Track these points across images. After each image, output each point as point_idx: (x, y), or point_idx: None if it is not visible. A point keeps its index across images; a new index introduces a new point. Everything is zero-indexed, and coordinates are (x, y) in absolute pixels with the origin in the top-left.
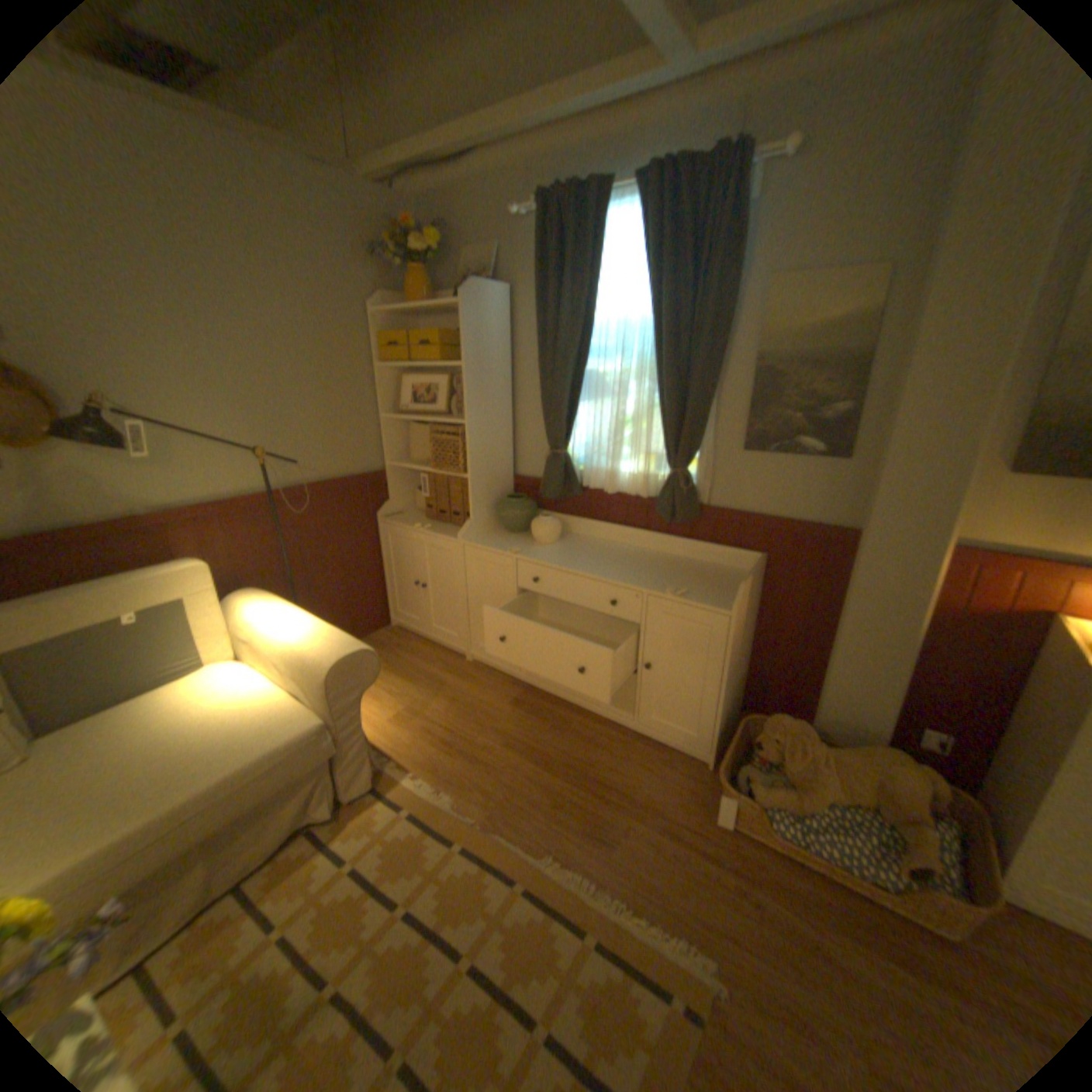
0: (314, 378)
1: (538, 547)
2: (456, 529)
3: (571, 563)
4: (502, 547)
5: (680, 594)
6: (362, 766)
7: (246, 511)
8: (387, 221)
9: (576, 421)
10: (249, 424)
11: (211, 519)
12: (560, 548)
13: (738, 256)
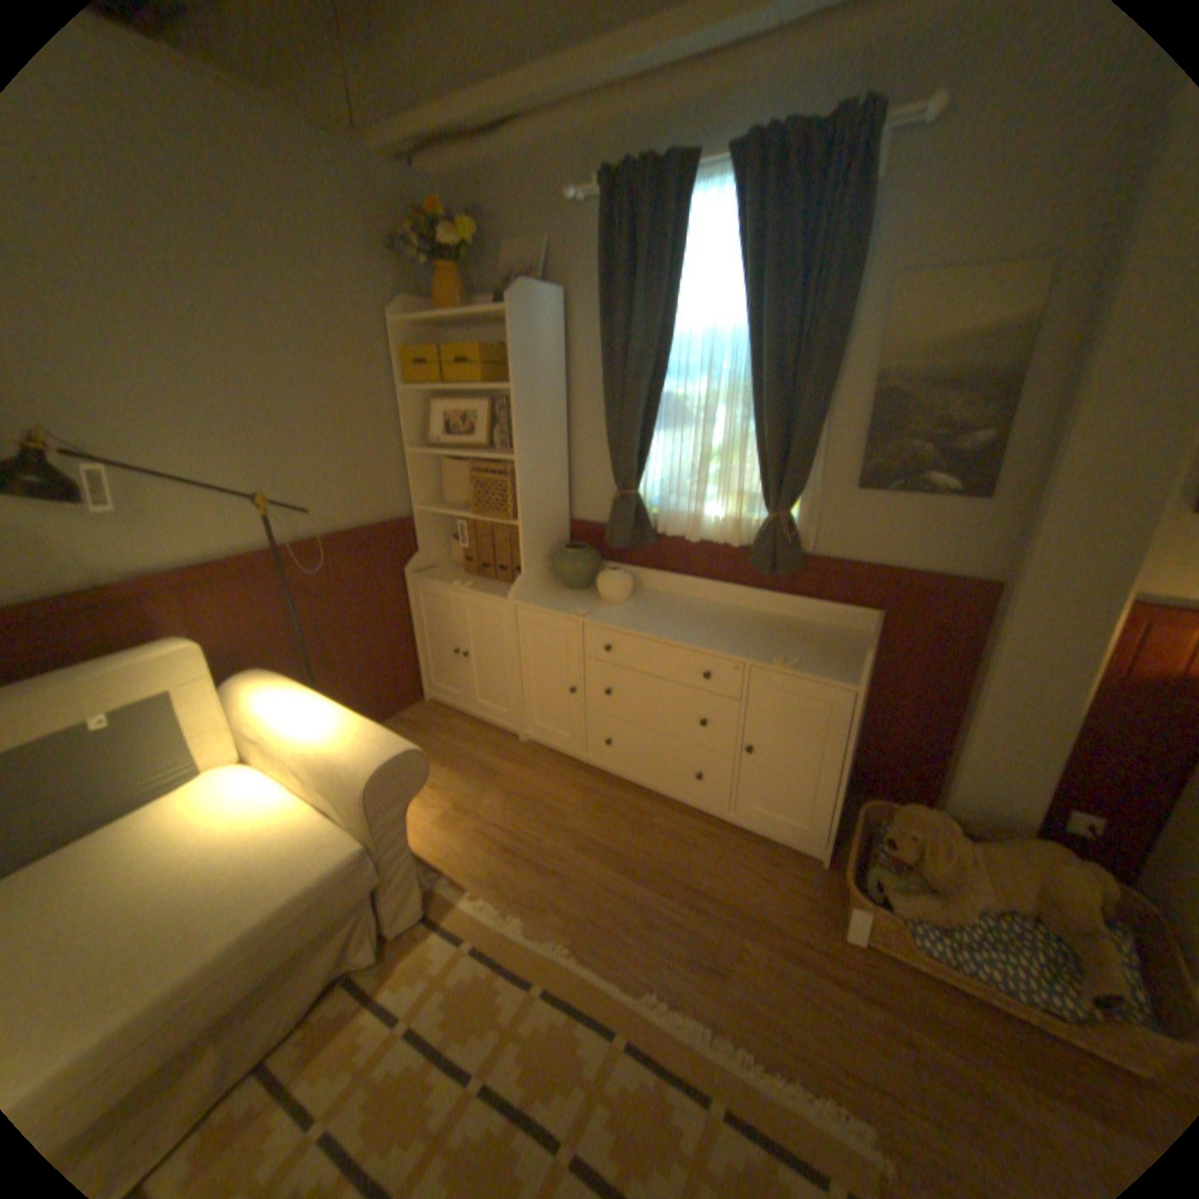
0: (324, 407)
1: (607, 608)
2: (503, 587)
3: (652, 628)
4: (564, 609)
5: (792, 665)
6: (411, 892)
7: (246, 575)
8: (407, 210)
9: (650, 456)
10: (245, 465)
11: (202, 586)
12: (634, 608)
13: (860, 251)
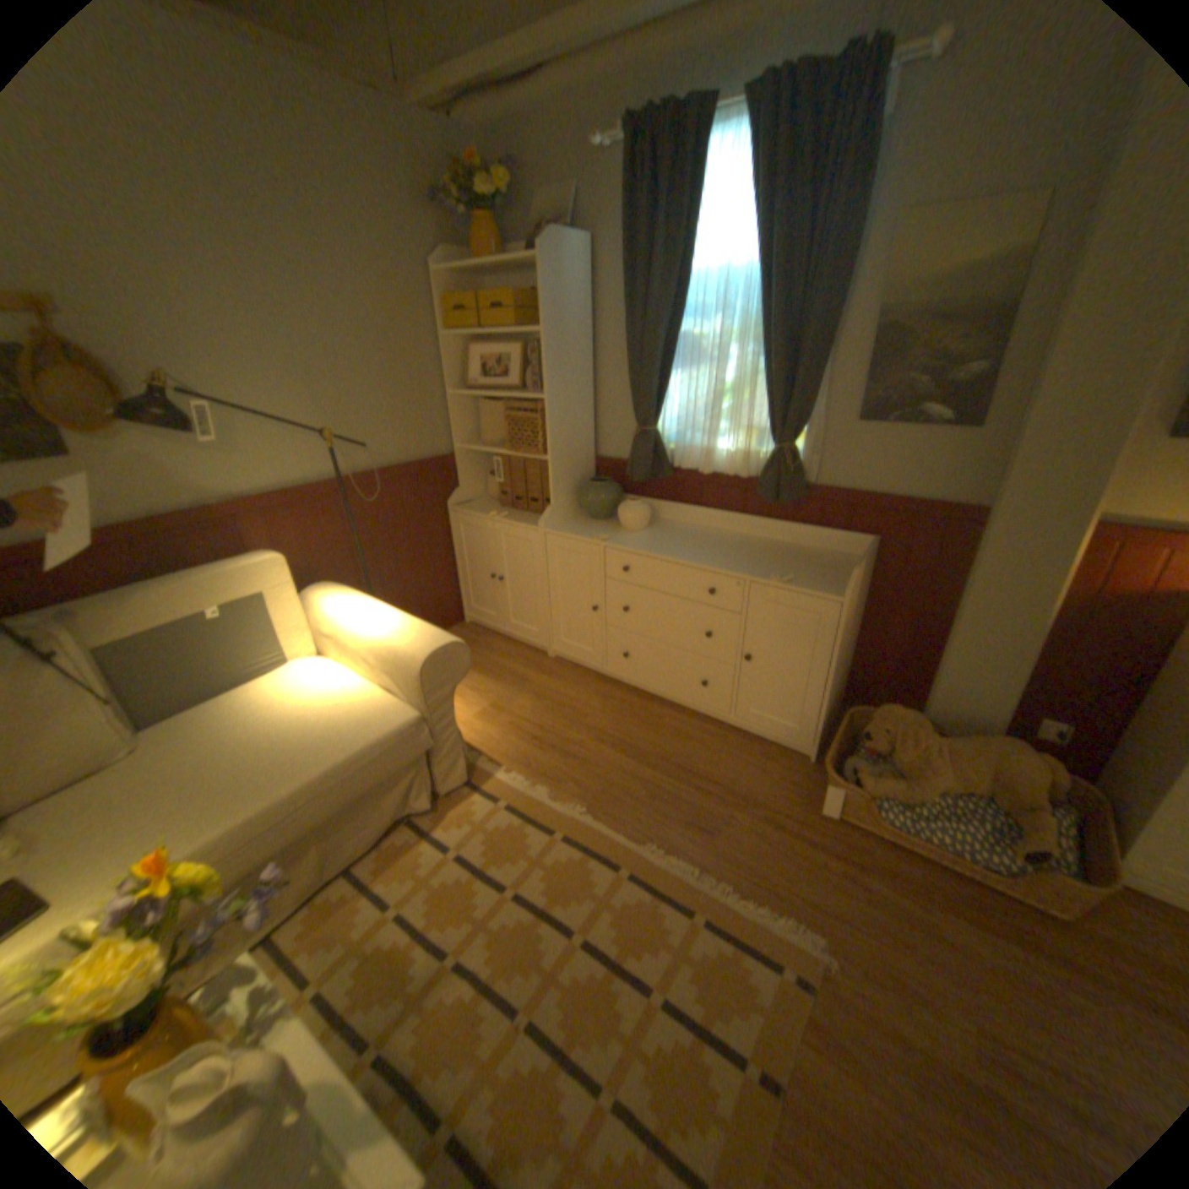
0: (376, 351)
1: (626, 535)
2: (534, 517)
3: (665, 551)
4: (588, 535)
5: (786, 580)
6: (457, 760)
7: (315, 501)
8: (446, 160)
9: (667, 393)
10: (312, 404)
11: (280, 509)
12: (650, 535)
13: (865, 189)
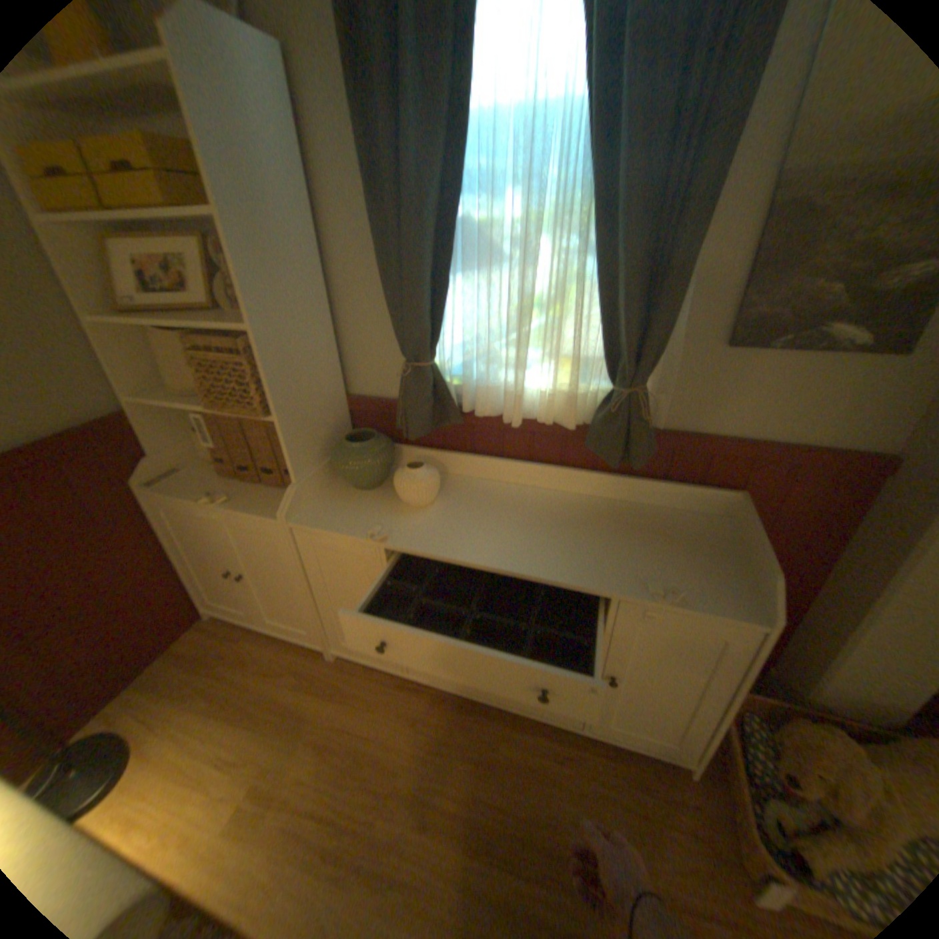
0: None
1: (413, 515)
2: (272, 493)
3: (478, 547)
4: (358, 526)
5: (679, 600)
6: None
7: None
8: None
9: (448, 311)
10: None
11: None
12: (447, 510)
13: None
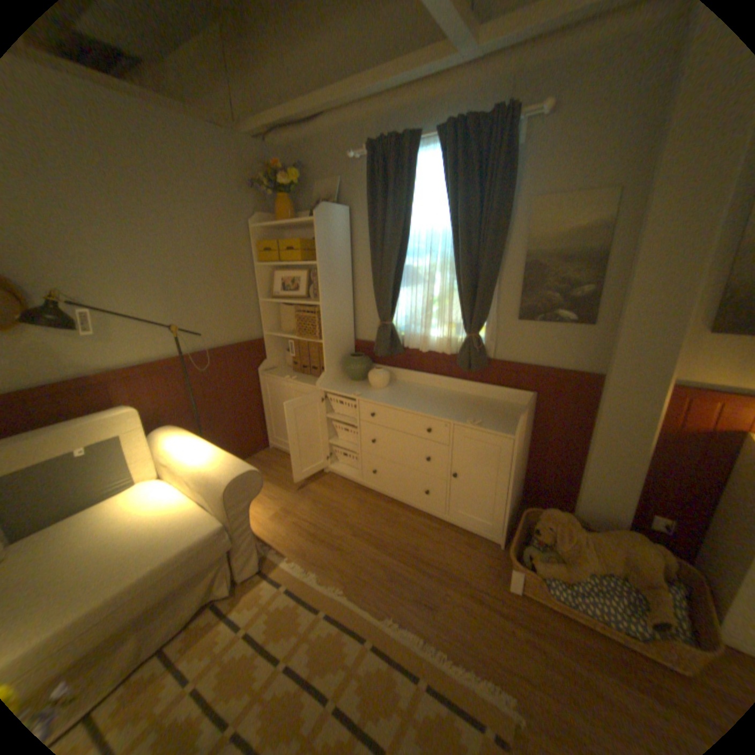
0: (212, 275)
1: (374, 391)
2: (314, 379)
3: (398, 402)
4: (348, 391)
5: (477, 424)
6: (251, 555)
7: (165, 371)
8: (262, 164)
9: (398, 302)
10: (166, 309)
11: (140, 377)
12: (389, 391)
13: (511, 184)
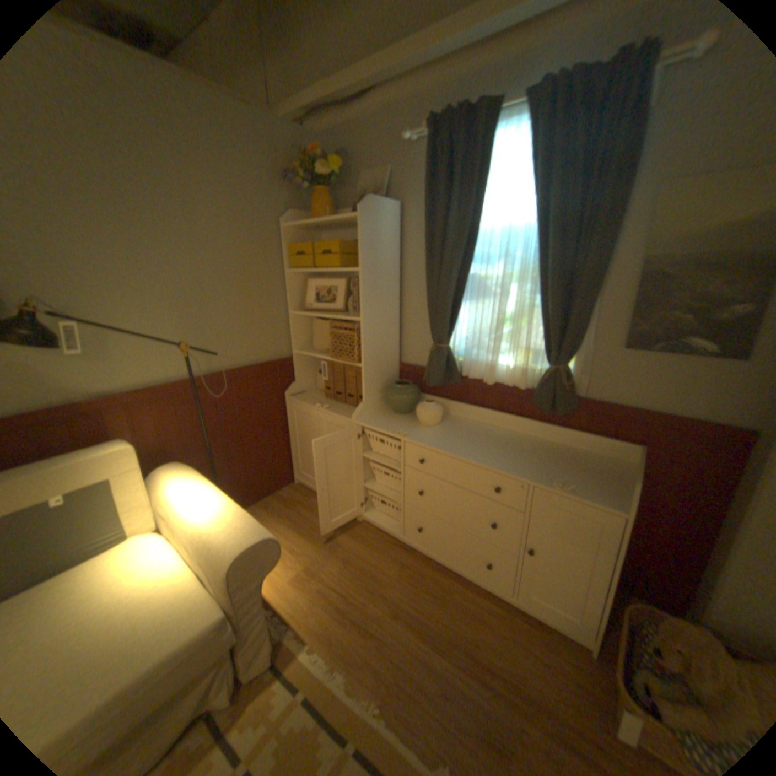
0: (234, 283)
1: (423, 429)
2: (350, 408)
3: (456, 448)
4: (391, 428)
5: (570, 490)
6: (263, 646)
7: (174, 396)
8: (298, 153)
9: (458, 319)
10: (178, 322)
11: (143, 404)
12: (443, 430)
13: (633, 162)
